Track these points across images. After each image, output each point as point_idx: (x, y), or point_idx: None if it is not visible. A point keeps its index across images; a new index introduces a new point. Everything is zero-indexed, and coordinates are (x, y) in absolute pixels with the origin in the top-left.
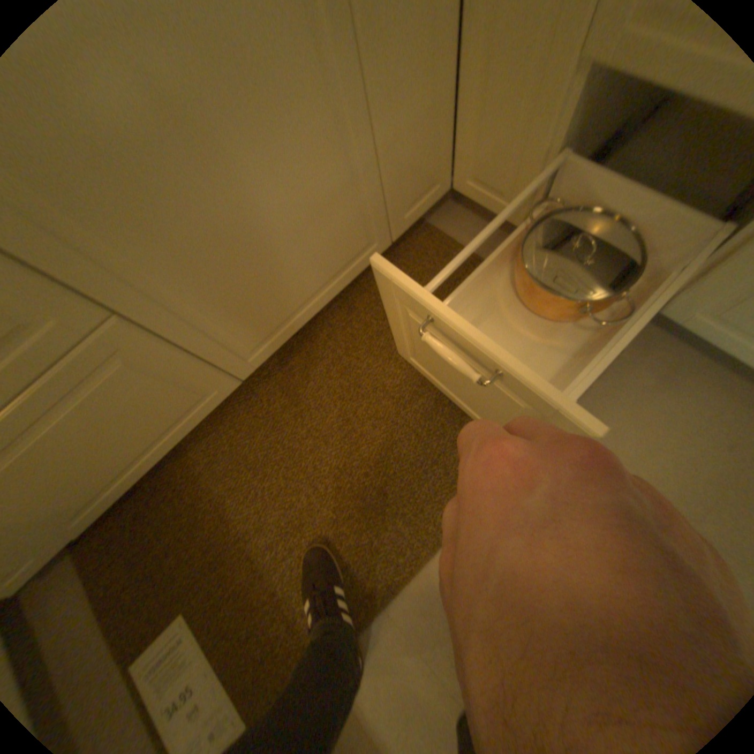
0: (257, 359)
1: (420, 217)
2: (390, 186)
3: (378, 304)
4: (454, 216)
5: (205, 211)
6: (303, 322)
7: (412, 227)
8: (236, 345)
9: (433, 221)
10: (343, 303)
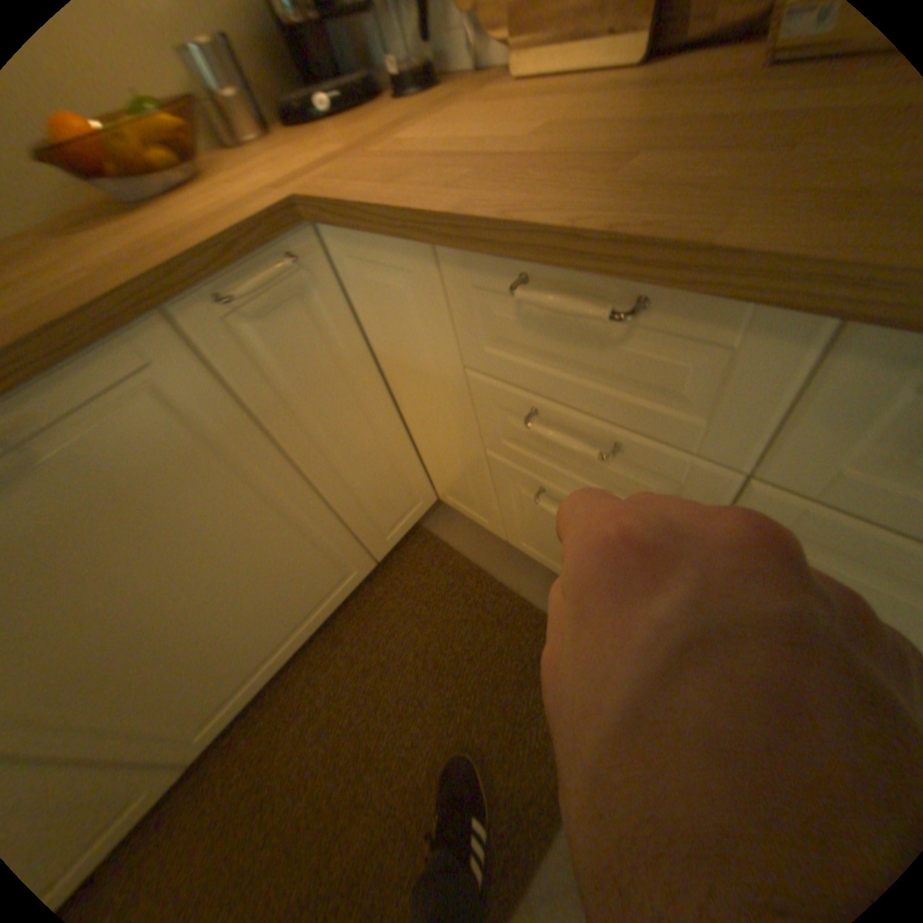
0: (207, 737)
1: (416, 522)
2: (360, 526)
3: (367, 633)
4: (450, 519)
5: (125, 629)
6: (273, 675)
7: (408, 535)
8: (175, 732)
9: (429, 527)
10: (329, 635)
